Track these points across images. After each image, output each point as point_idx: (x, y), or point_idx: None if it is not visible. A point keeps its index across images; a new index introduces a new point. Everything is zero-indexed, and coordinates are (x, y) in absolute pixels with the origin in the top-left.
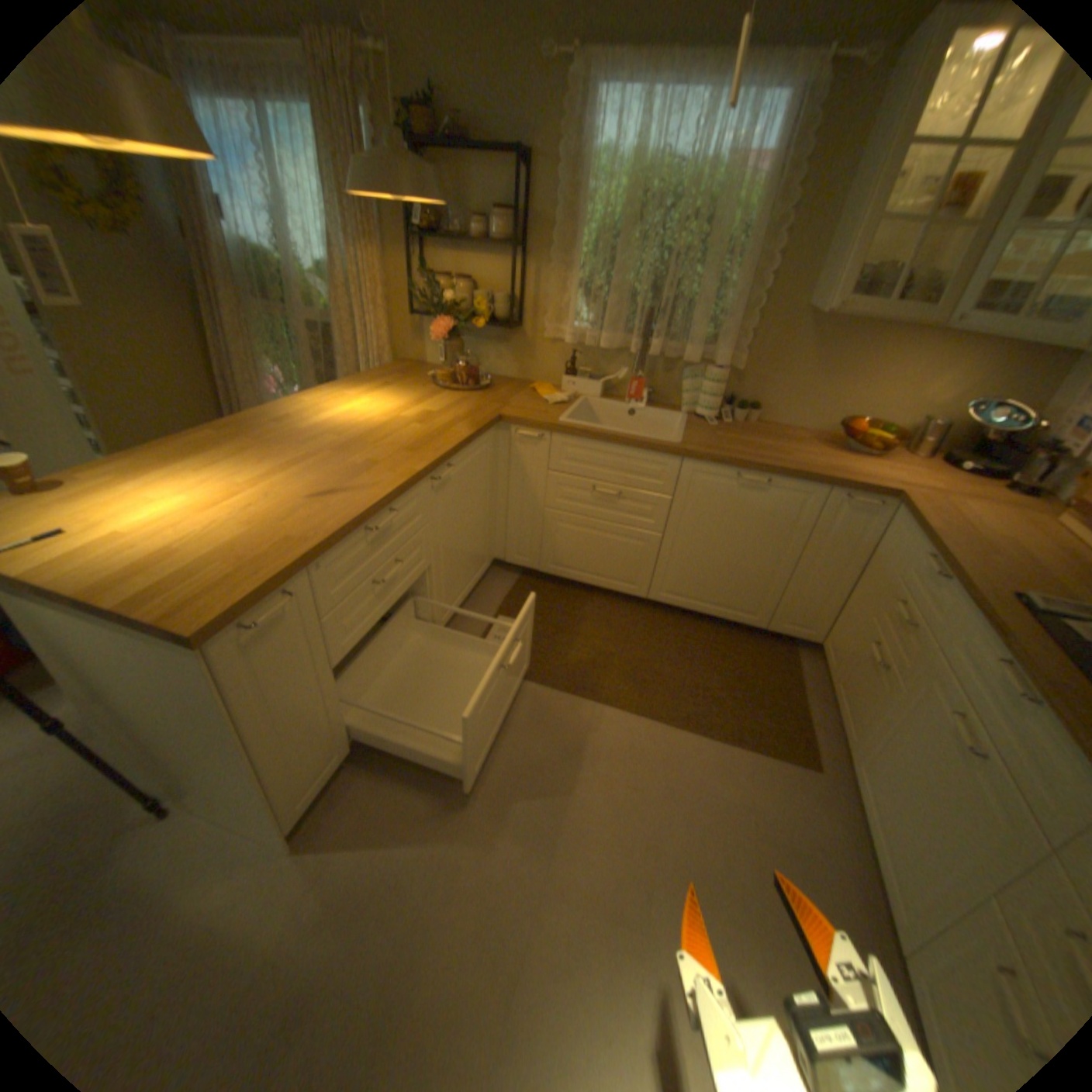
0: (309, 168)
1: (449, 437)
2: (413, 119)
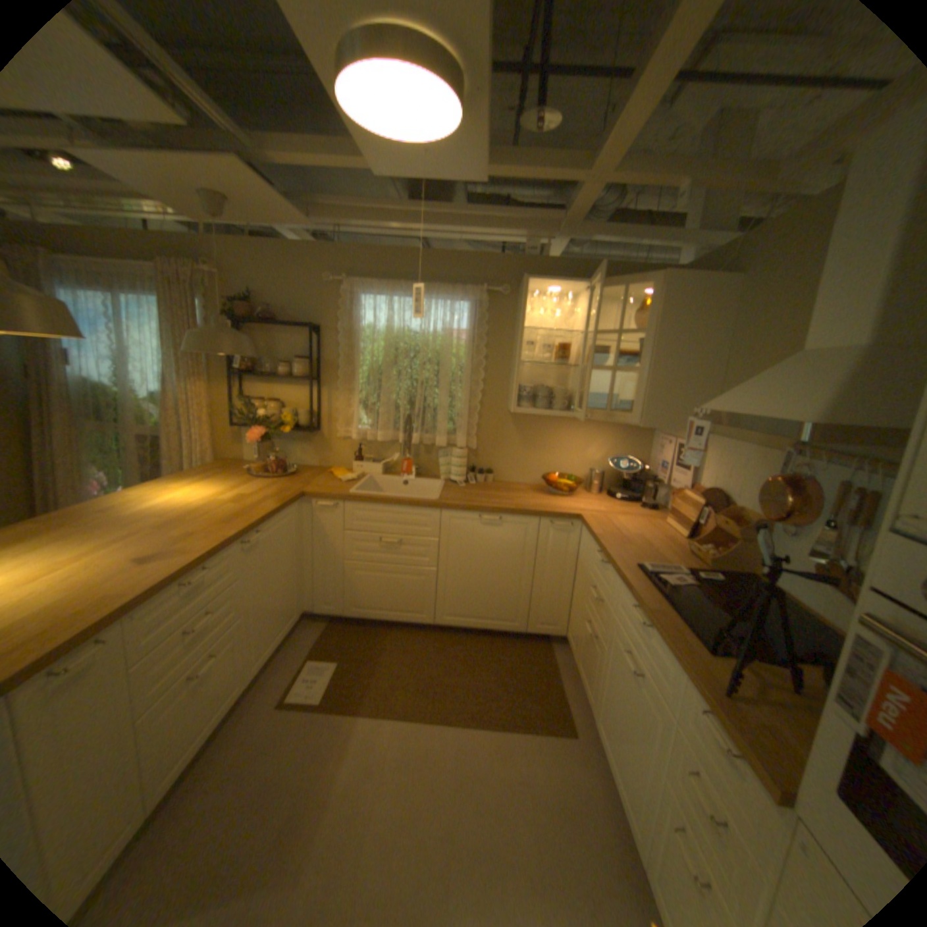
0: (153, 332)
1: (259, 510)
2: (237, 308)
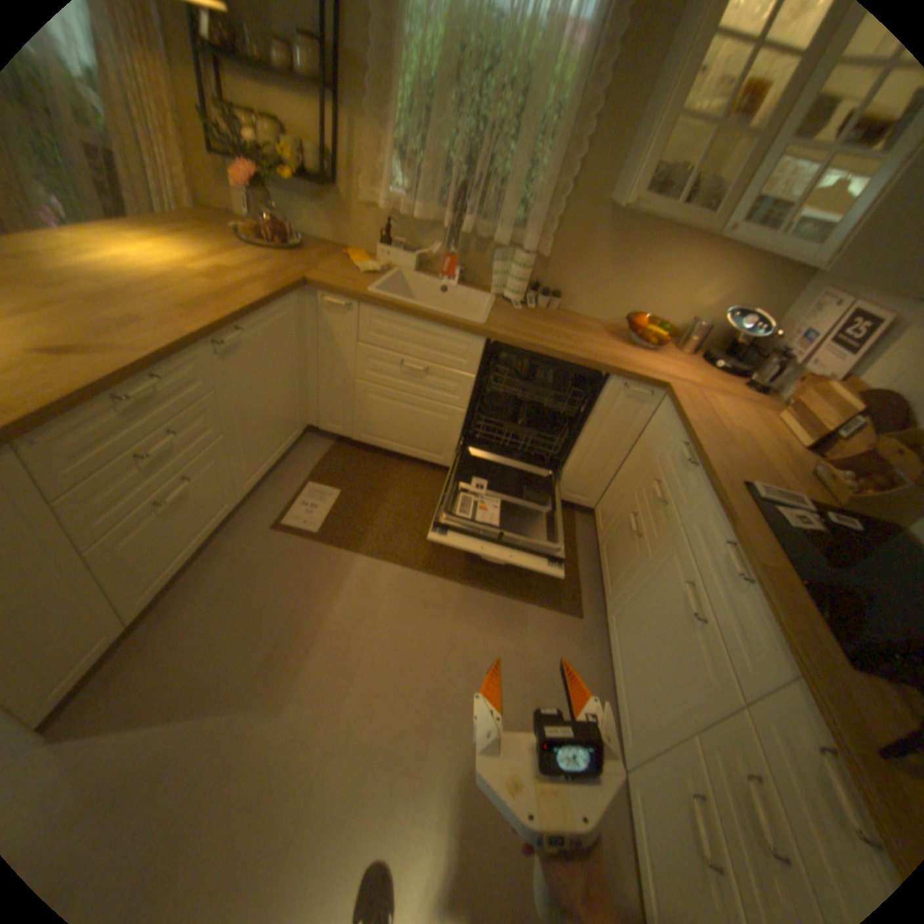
0: None
1: (239, 296)
2: None
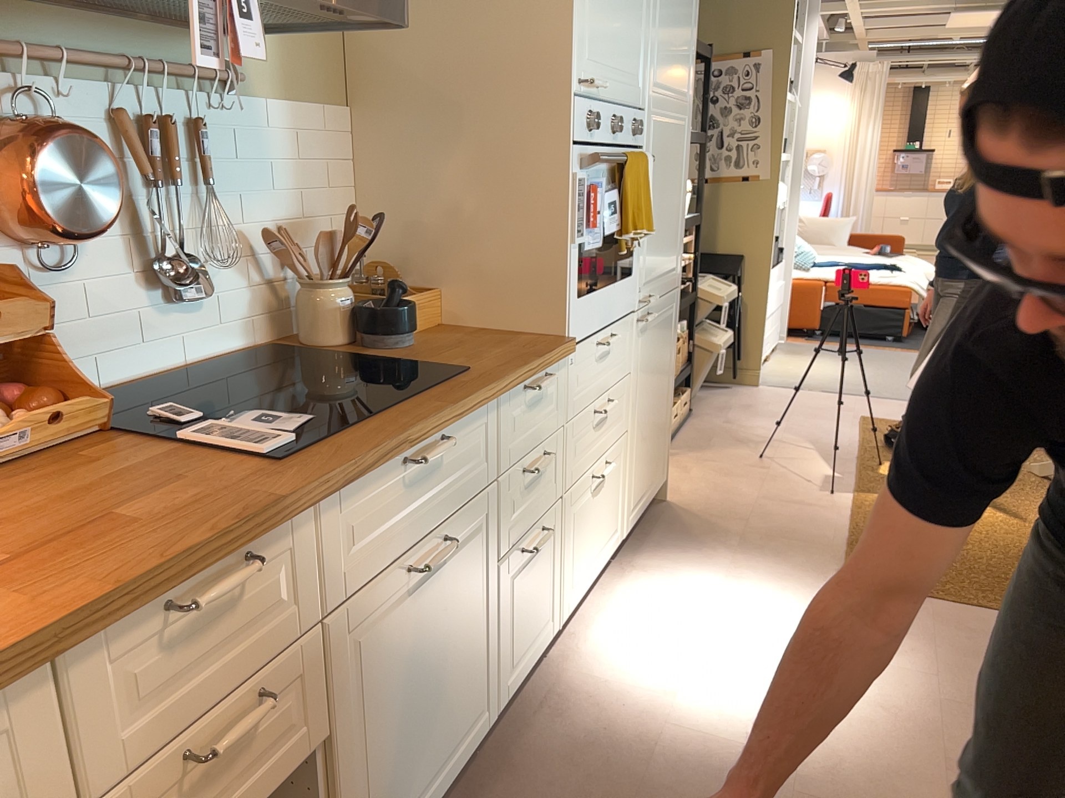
0: None
1: None
2: None
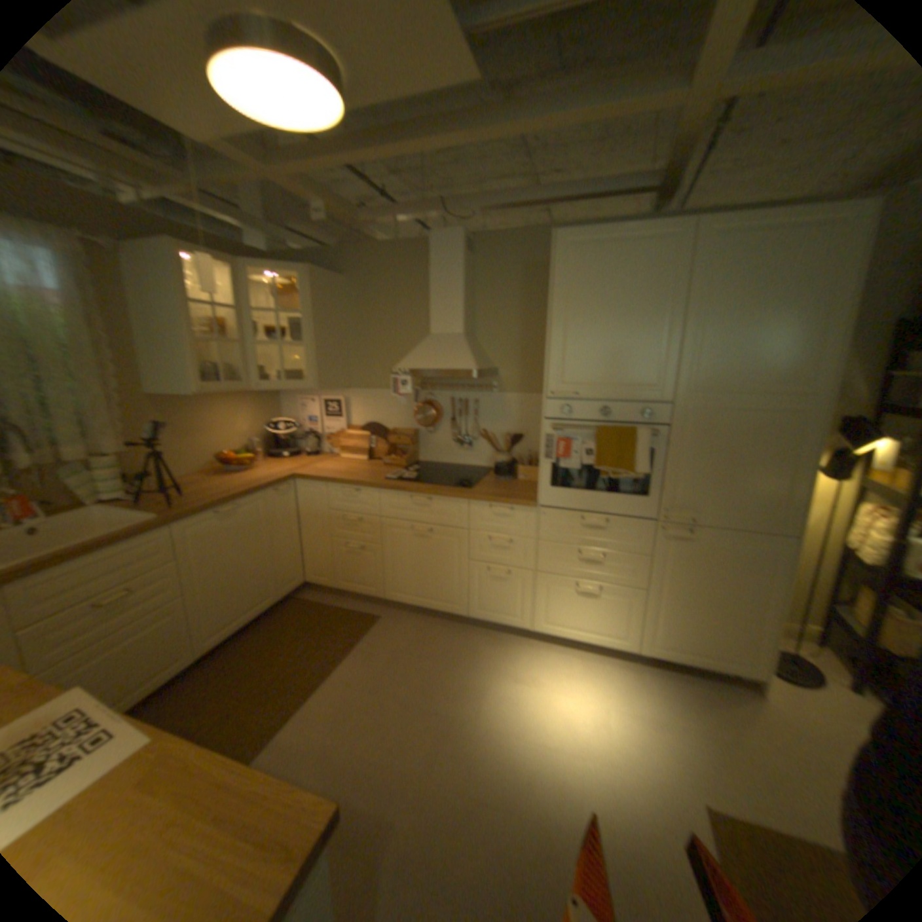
0: None
1: None
2: None
